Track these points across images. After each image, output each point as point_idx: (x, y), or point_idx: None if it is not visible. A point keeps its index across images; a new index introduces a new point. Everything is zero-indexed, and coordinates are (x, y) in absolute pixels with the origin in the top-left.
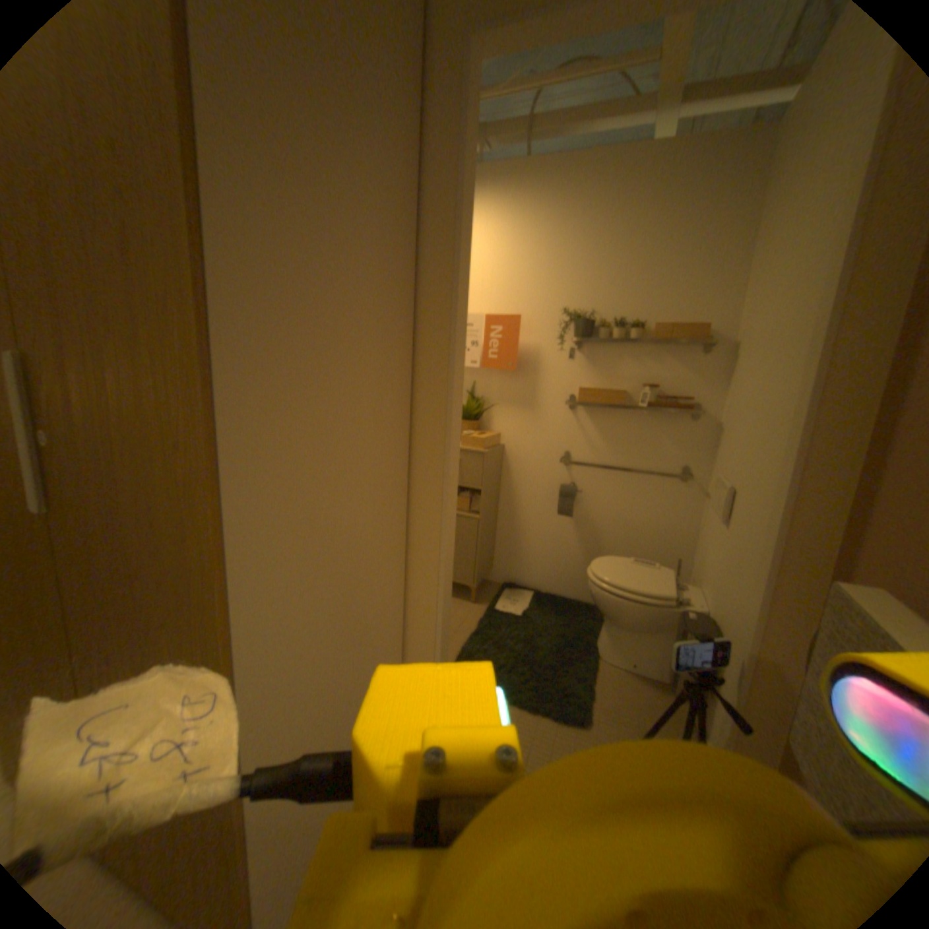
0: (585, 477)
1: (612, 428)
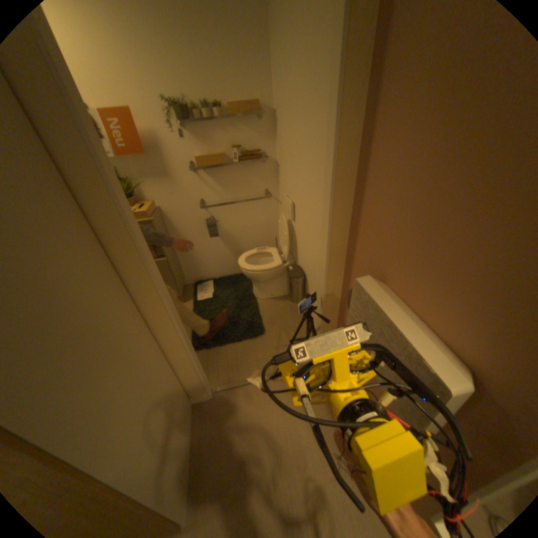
0: (217, 212)
1: (222, 179)
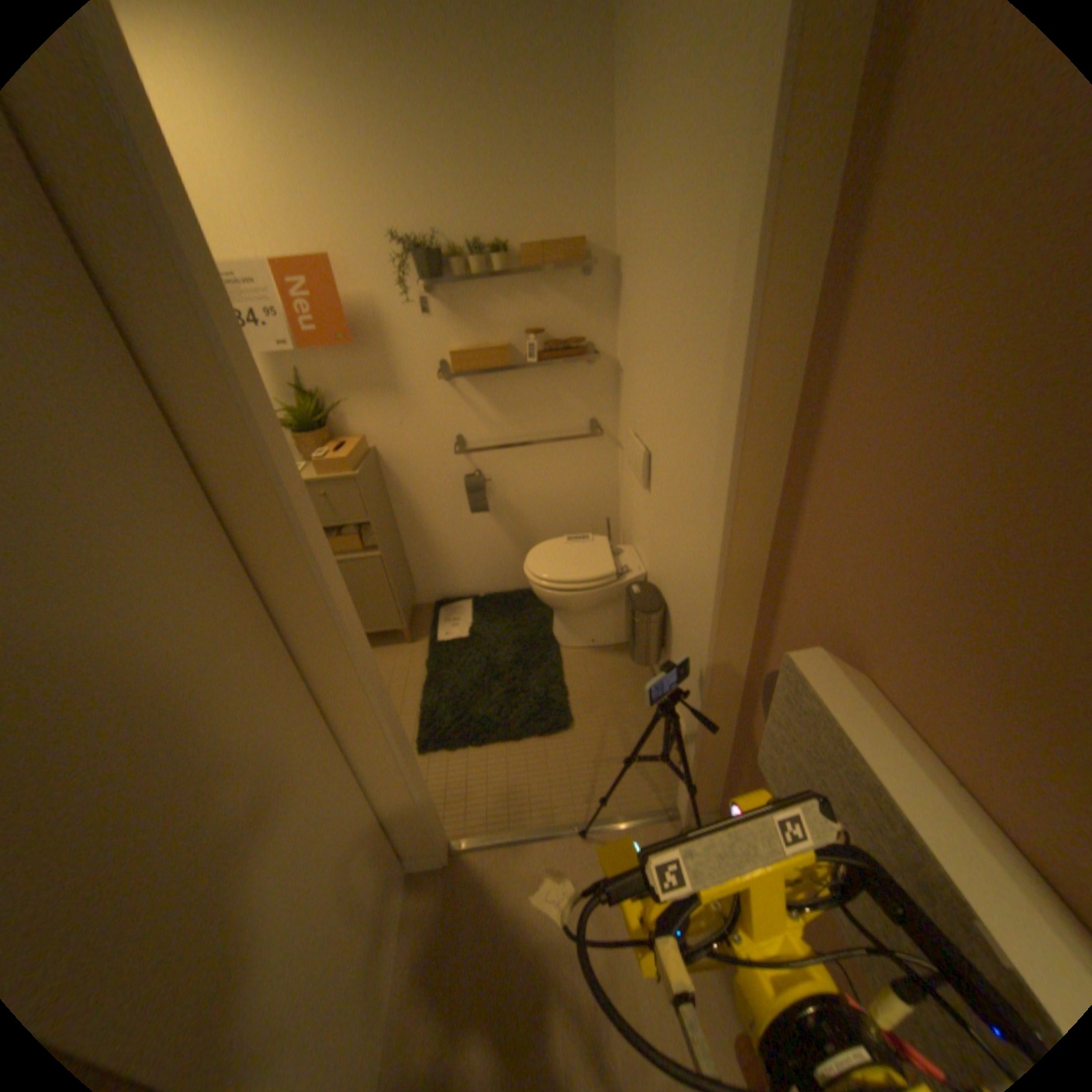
0: (489, 463)
1: (503, 397)
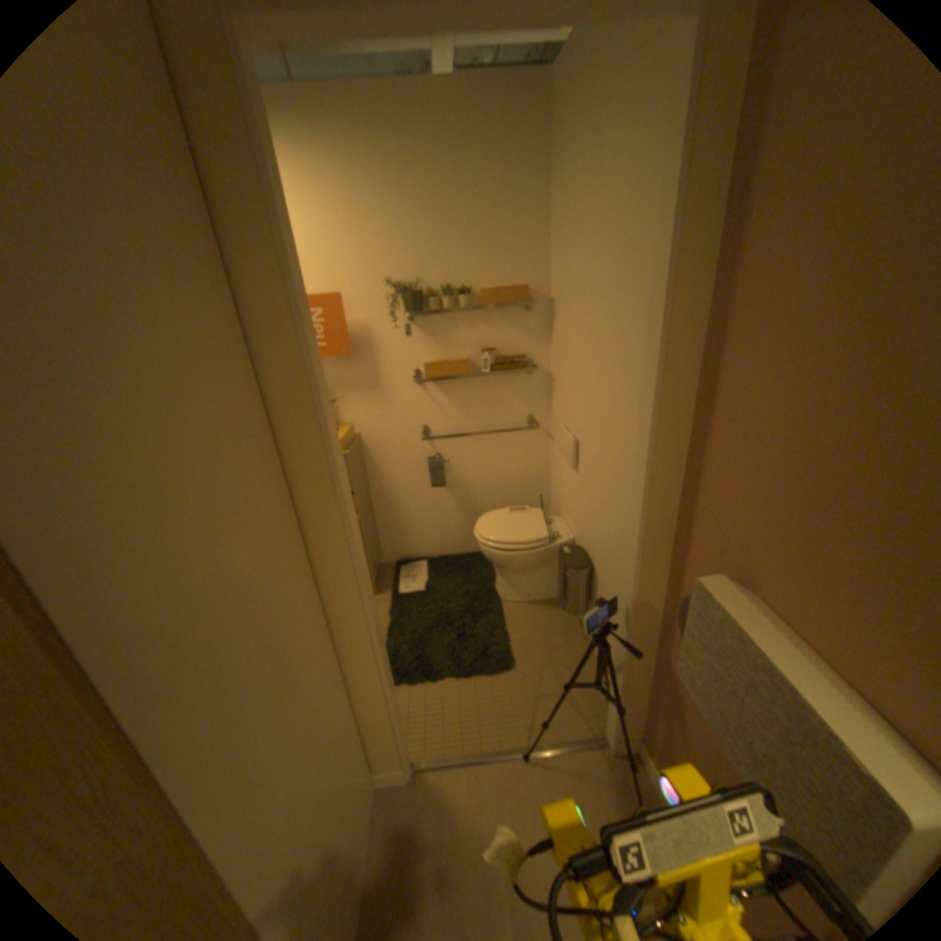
0: (447, 448)
1: (461, 397)
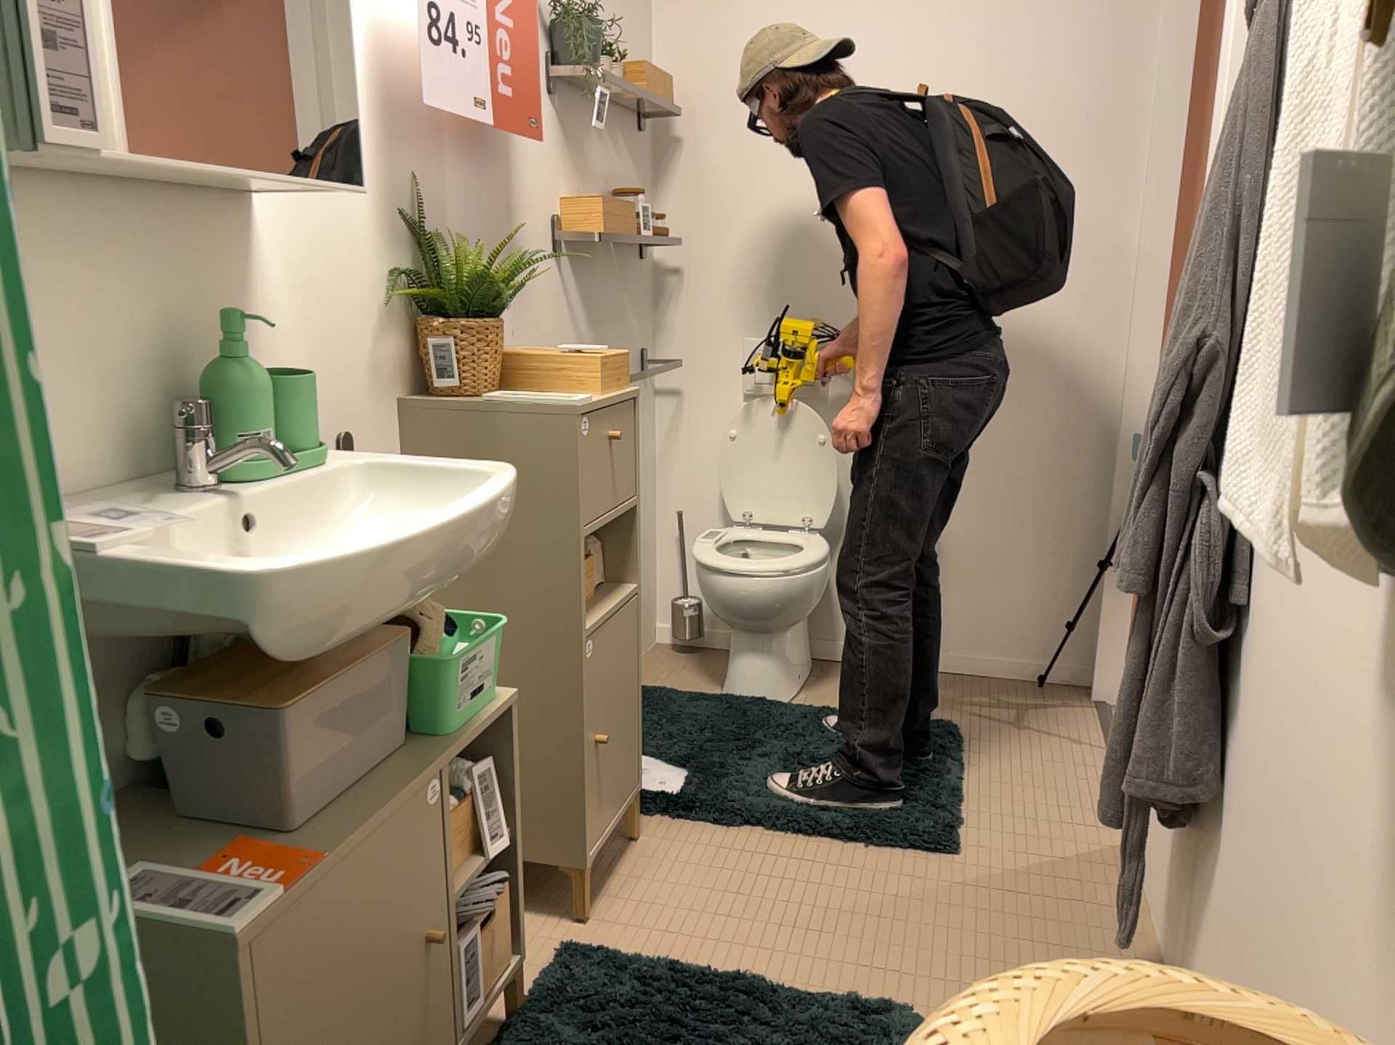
0: None
1: (593, 297)
